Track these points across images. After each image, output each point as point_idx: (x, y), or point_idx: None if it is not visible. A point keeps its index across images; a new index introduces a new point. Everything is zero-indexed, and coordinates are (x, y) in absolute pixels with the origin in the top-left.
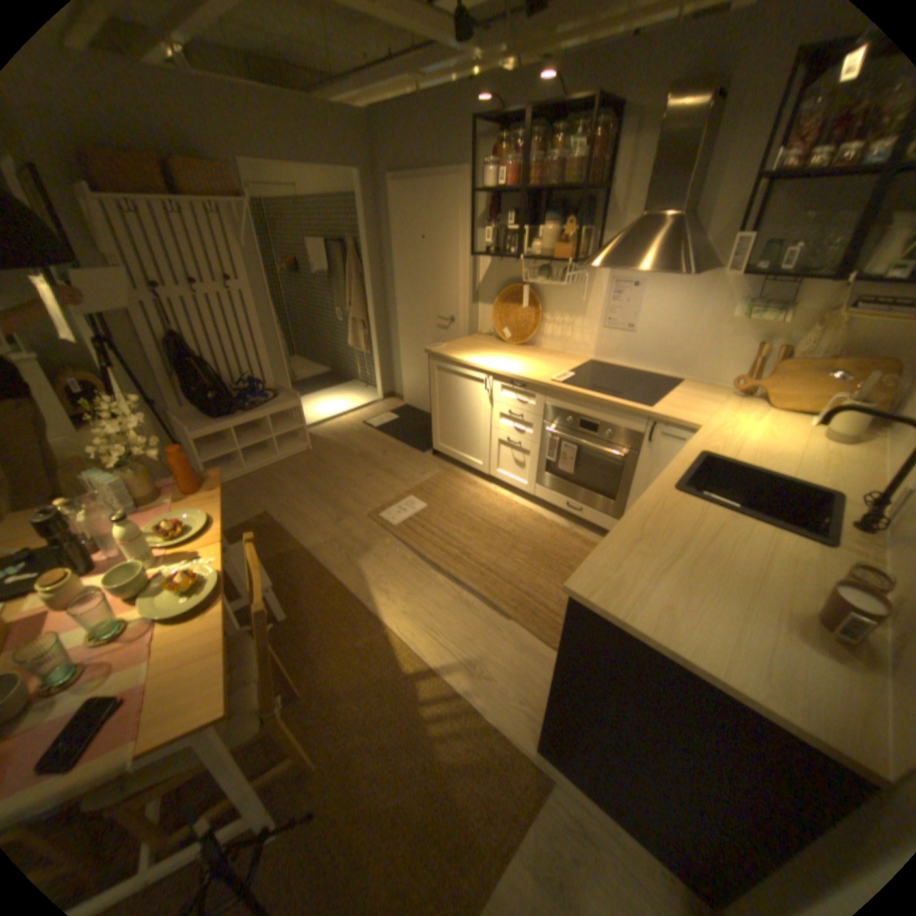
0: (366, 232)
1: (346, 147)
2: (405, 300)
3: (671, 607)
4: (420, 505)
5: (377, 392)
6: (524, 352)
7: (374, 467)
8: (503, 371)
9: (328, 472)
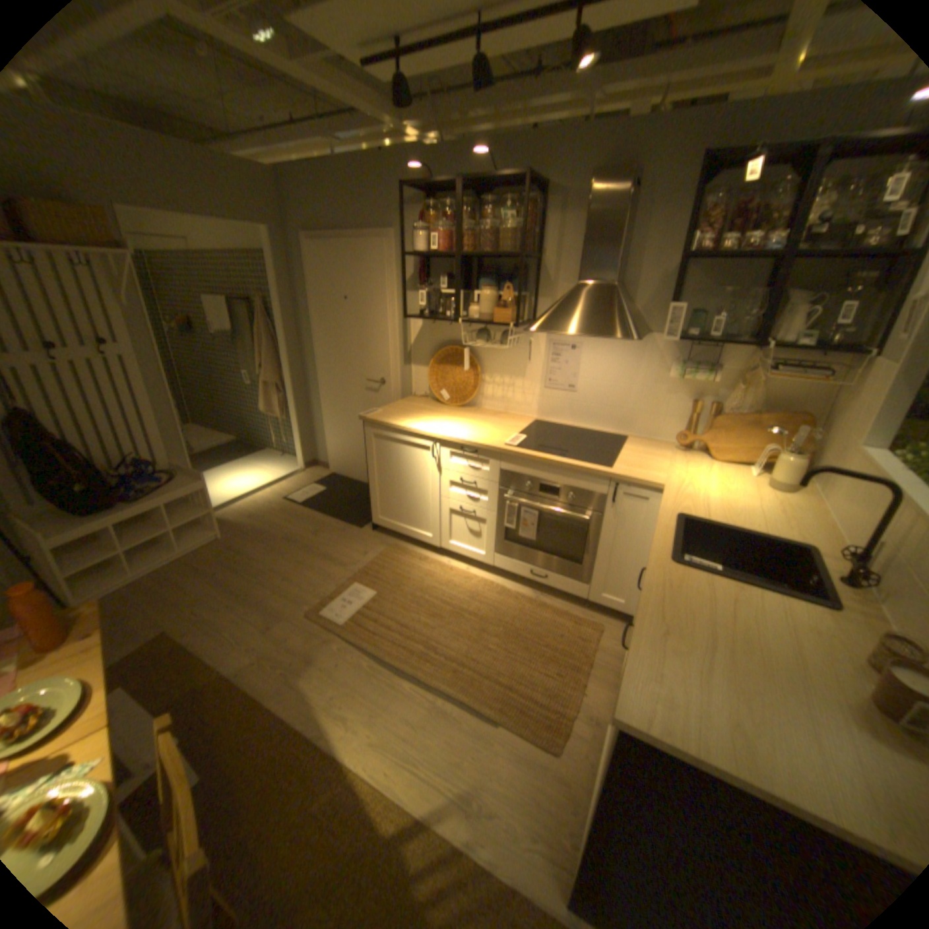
0: (278, 290)
1: (250, 202)
2: (327, 362)
3: (734, 721)
4: (368, 594)
5: (297, 461)
6: (466, 413)
7: (305, 552)
8: (452, 437)
9: (246, 565)
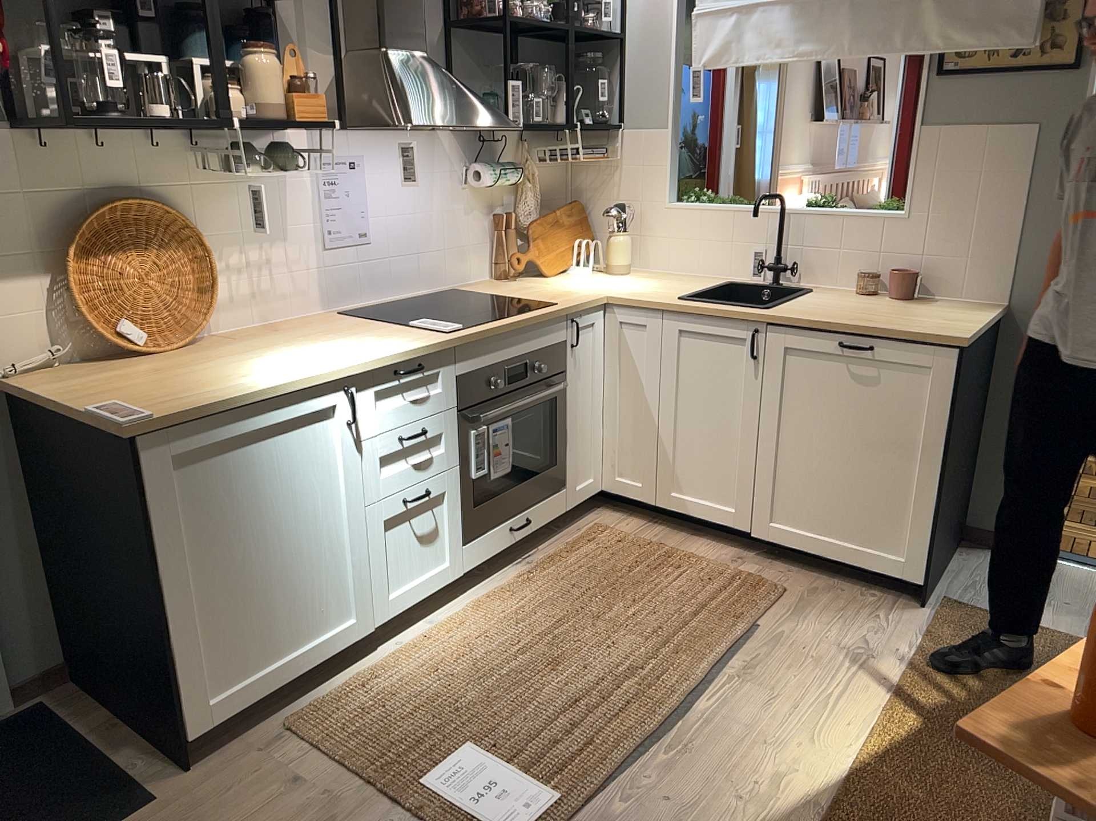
0: None
1: None
2: None
3: (941, 319)
4: (472, 760)
5: None
6: (241, 345)
7: None
8: (380, 356)
9: None
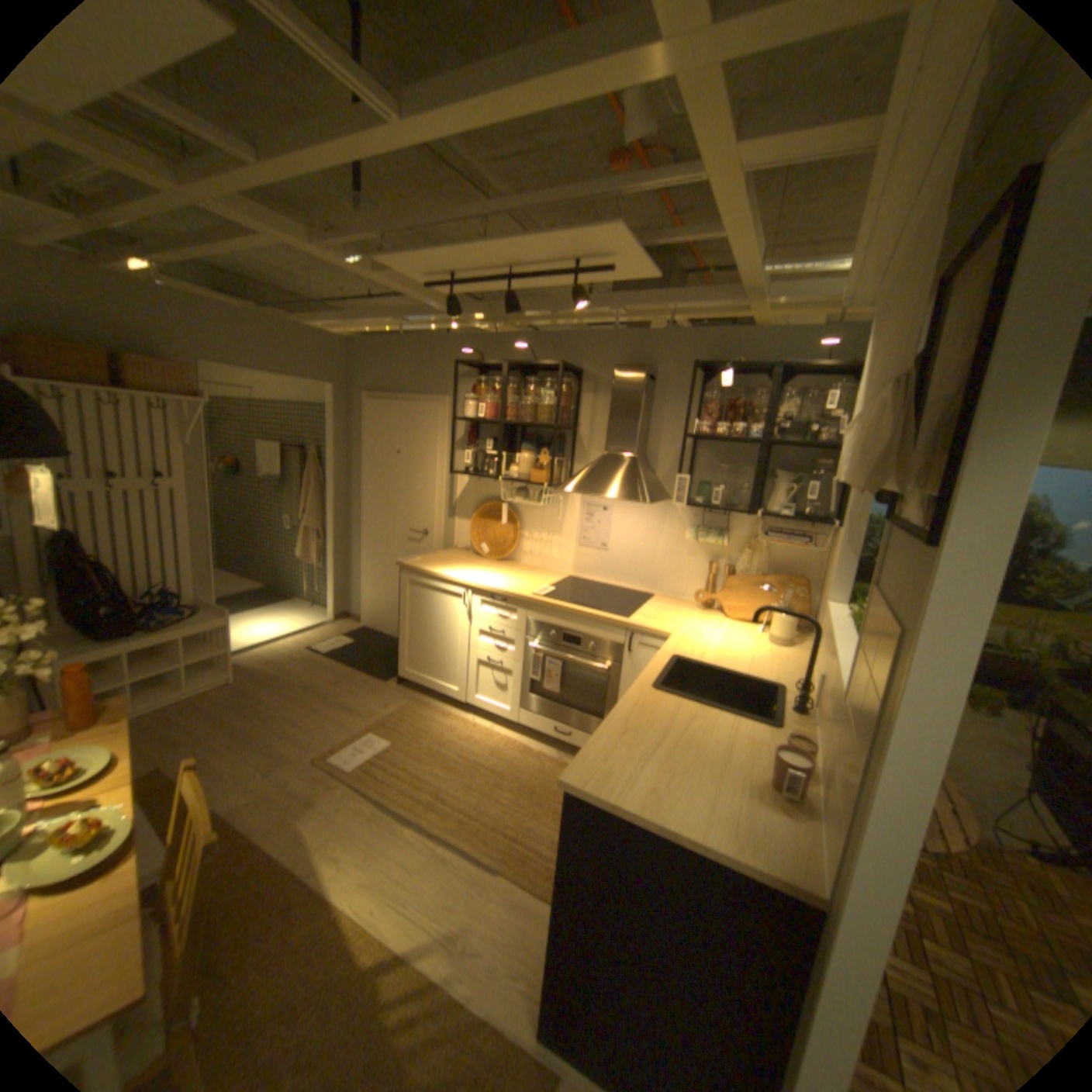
0: (334, 441)
1: (320, 364)
2: (372, 511)
3: (655, 787)
4: (381, 744)
5: (327, 611)
6: (503, 566)
7: (321, 701)
8: (484, 584)
9: (256, 710)
